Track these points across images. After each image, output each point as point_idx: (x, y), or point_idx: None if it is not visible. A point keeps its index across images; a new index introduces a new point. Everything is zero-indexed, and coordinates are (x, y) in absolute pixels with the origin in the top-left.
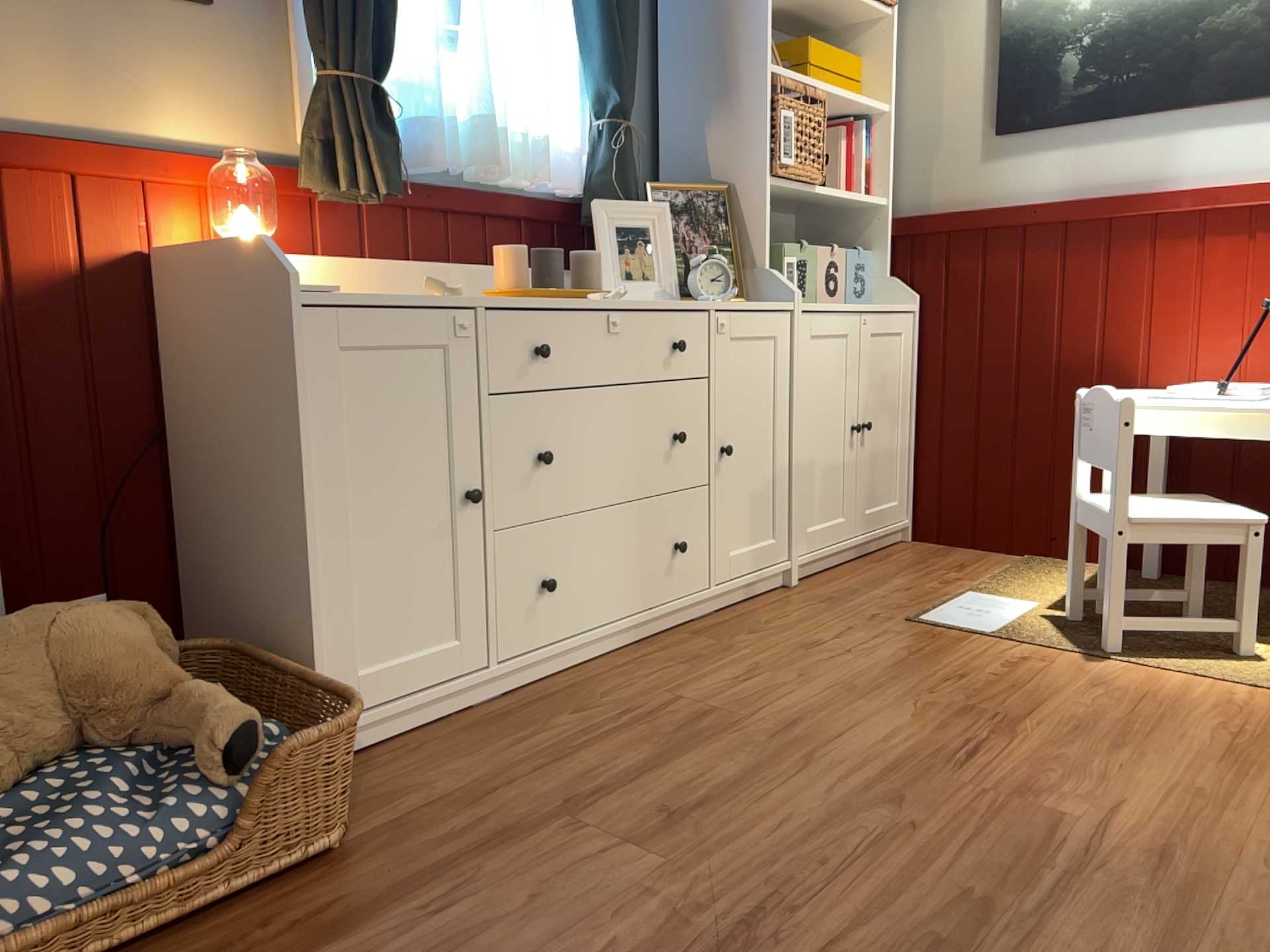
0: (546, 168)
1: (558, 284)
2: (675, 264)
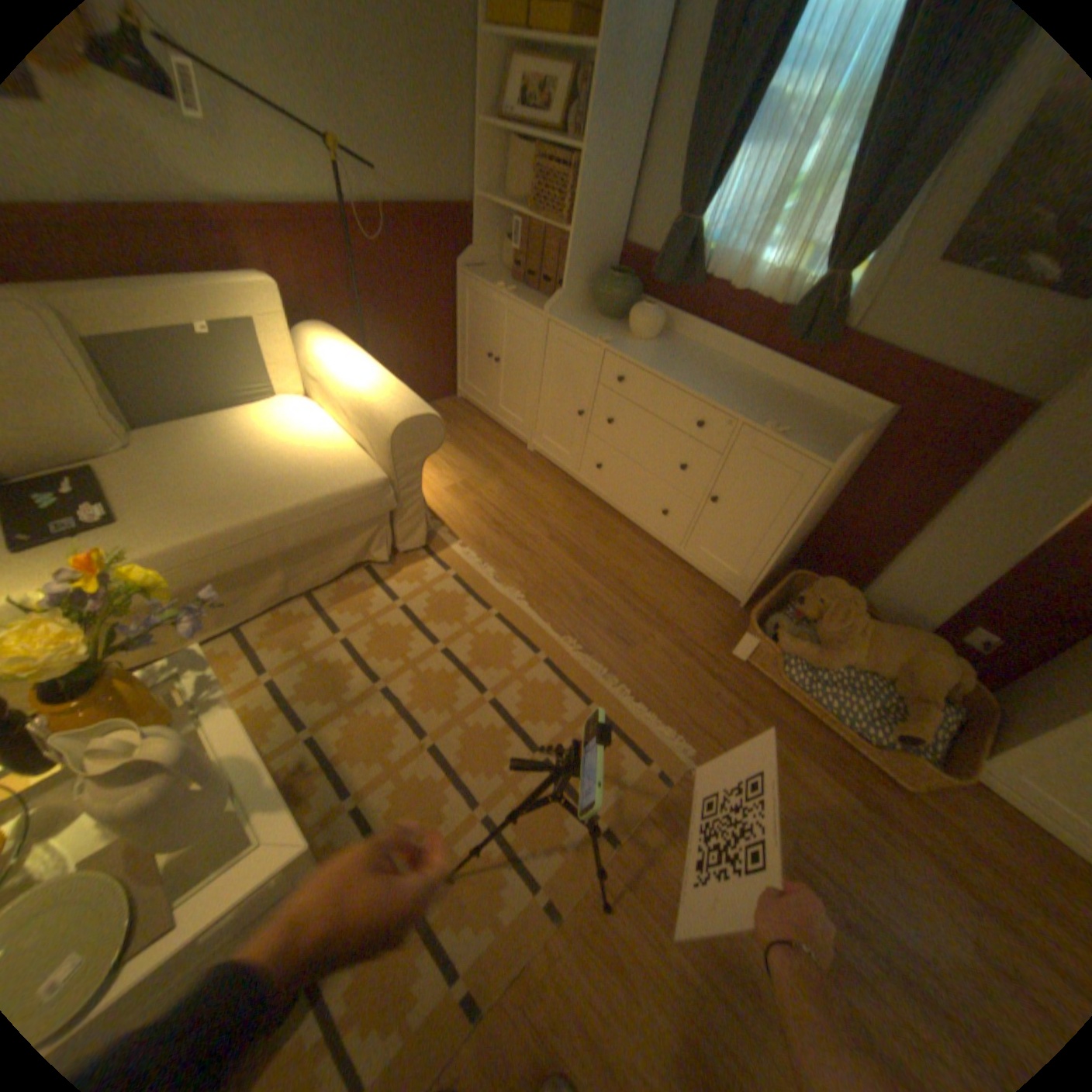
0: None
1: None
2: None
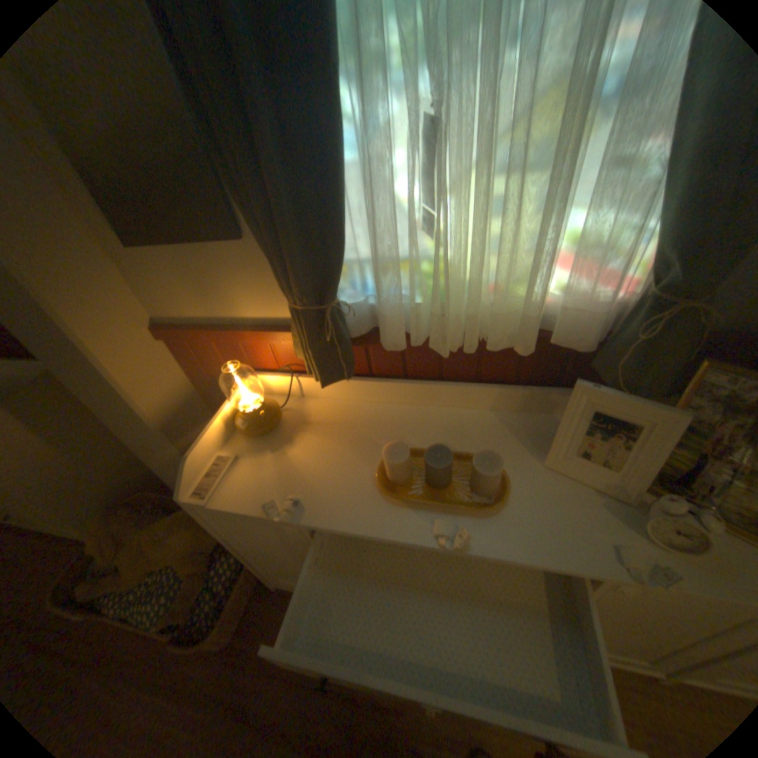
0: (565, 314)
1: (441, 482)
2: (654, 480)
